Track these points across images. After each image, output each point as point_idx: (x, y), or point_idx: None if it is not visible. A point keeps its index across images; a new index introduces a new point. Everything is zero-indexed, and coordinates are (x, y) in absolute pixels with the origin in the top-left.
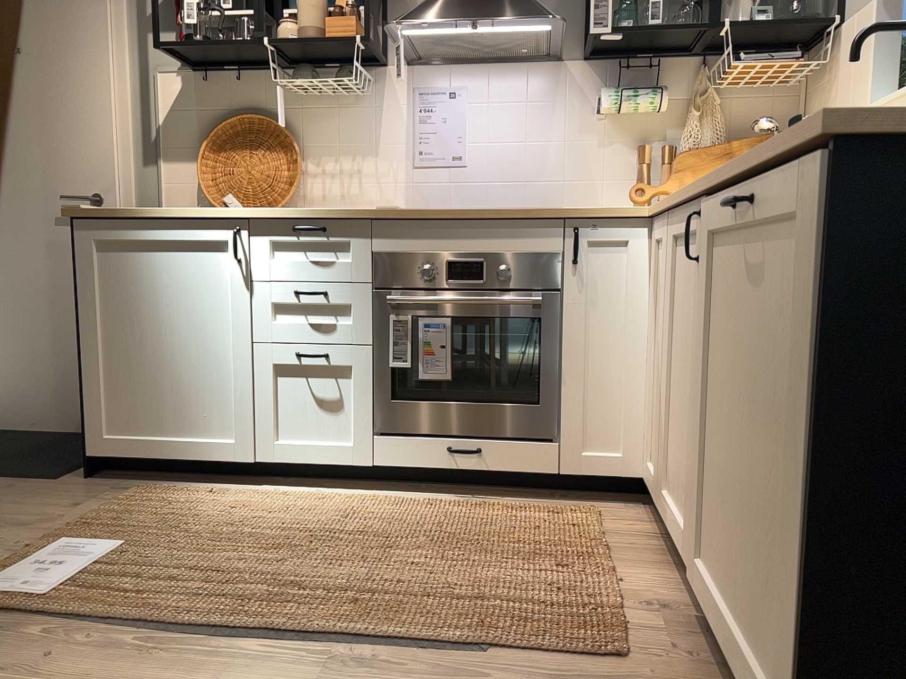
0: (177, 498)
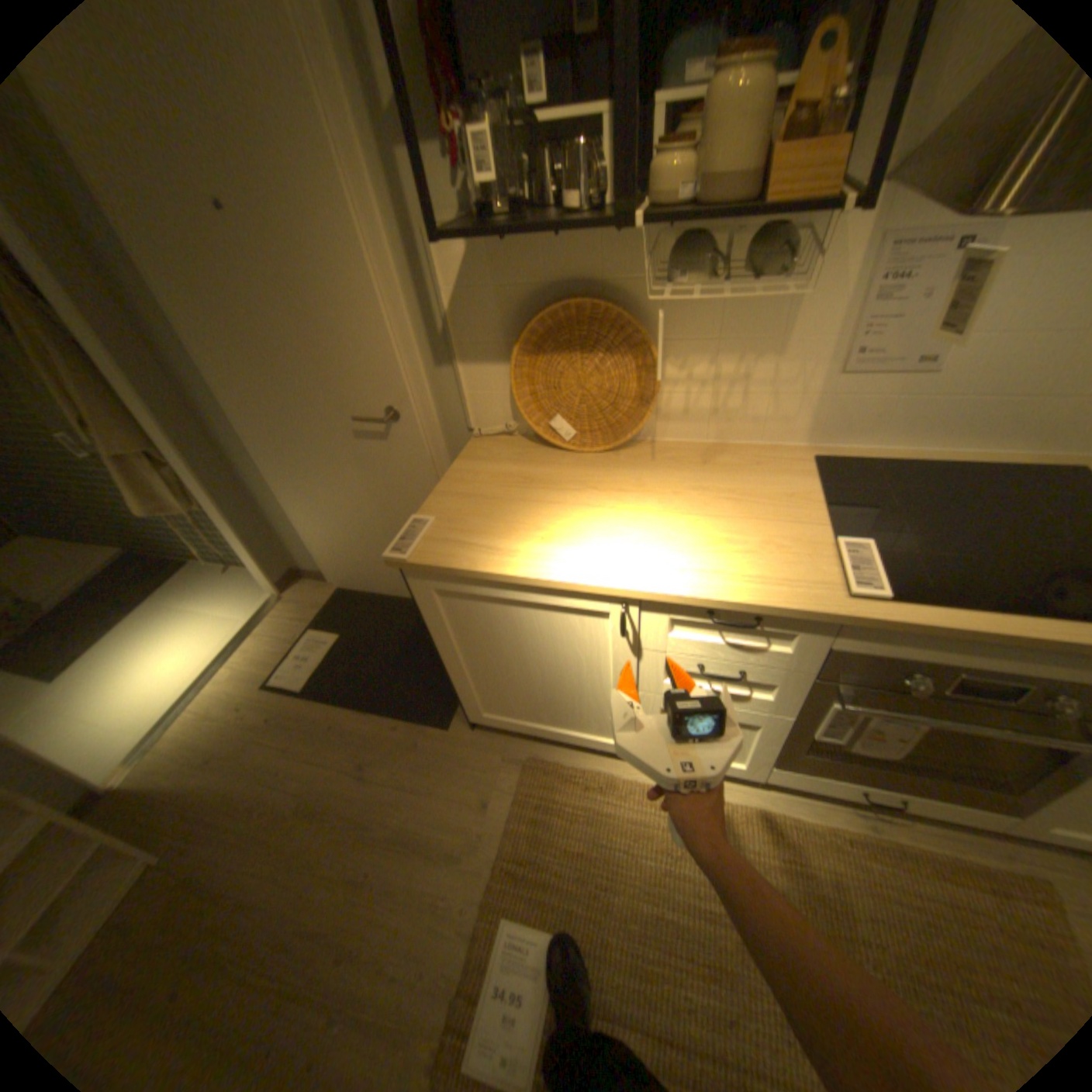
0: (571, 802)
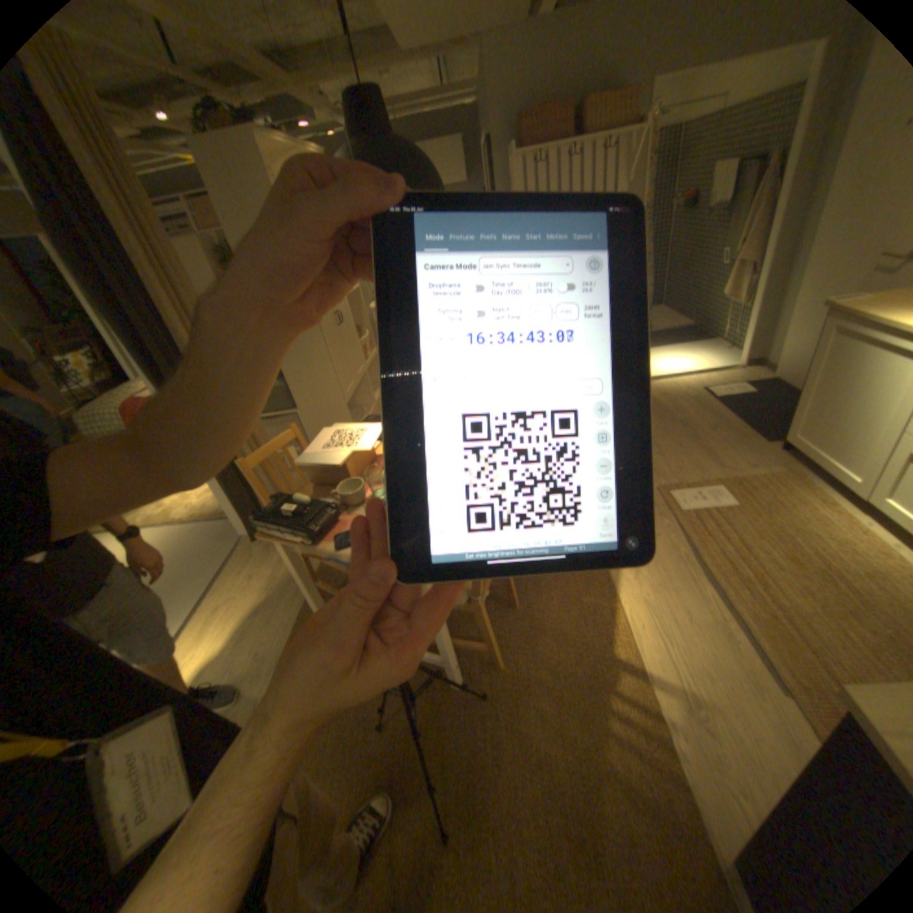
0: (800, 493)
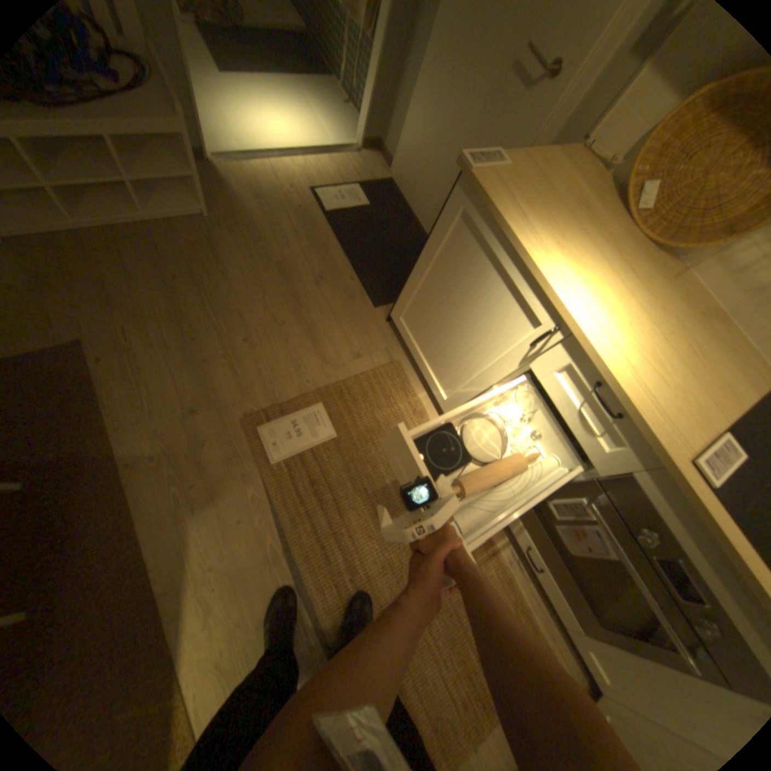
0: (397, 401)
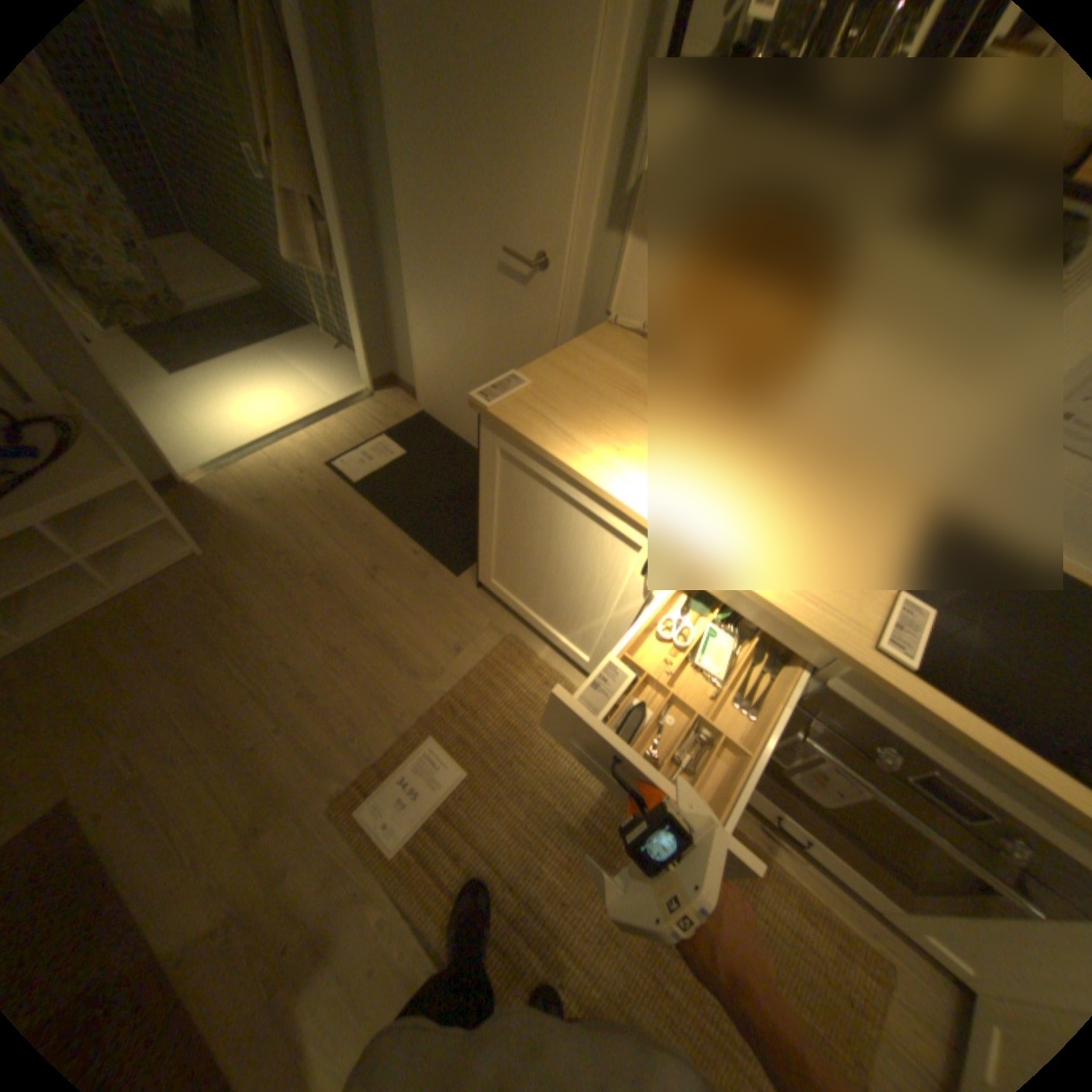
0: (530, 686)
